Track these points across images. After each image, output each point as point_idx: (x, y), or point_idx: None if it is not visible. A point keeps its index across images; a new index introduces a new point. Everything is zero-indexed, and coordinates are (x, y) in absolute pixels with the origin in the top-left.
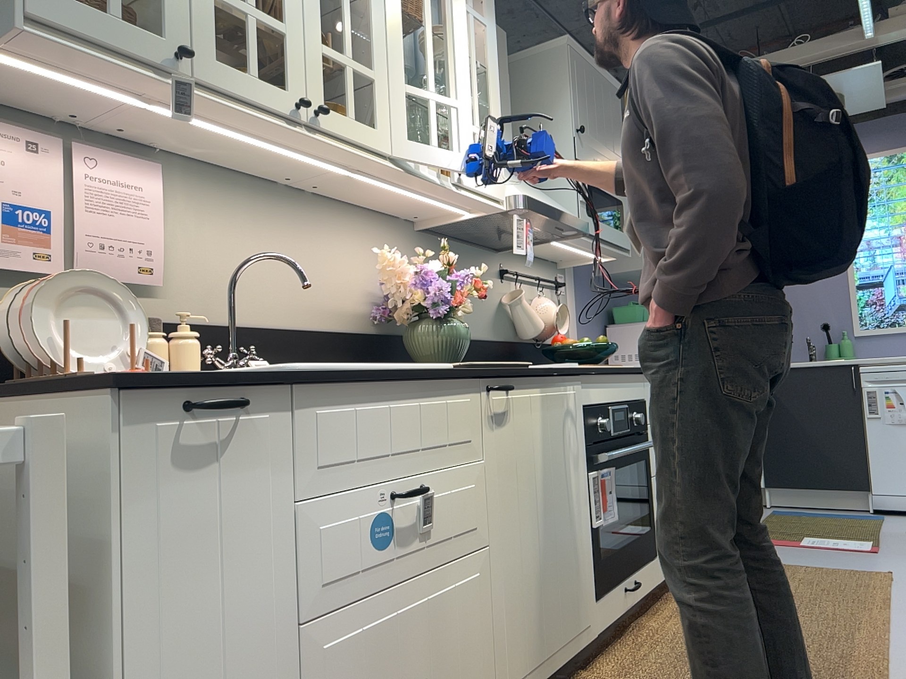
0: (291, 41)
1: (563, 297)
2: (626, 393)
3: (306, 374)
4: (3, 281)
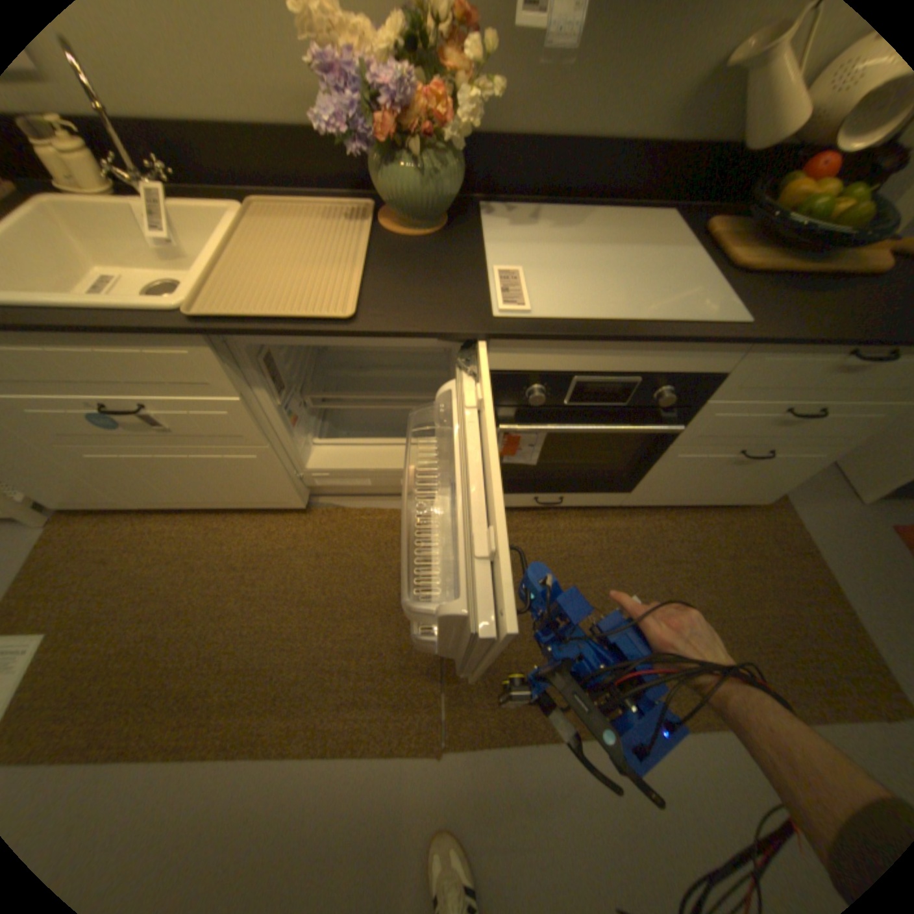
0: None
1: None
2: (652, 363)
3: None
4: None
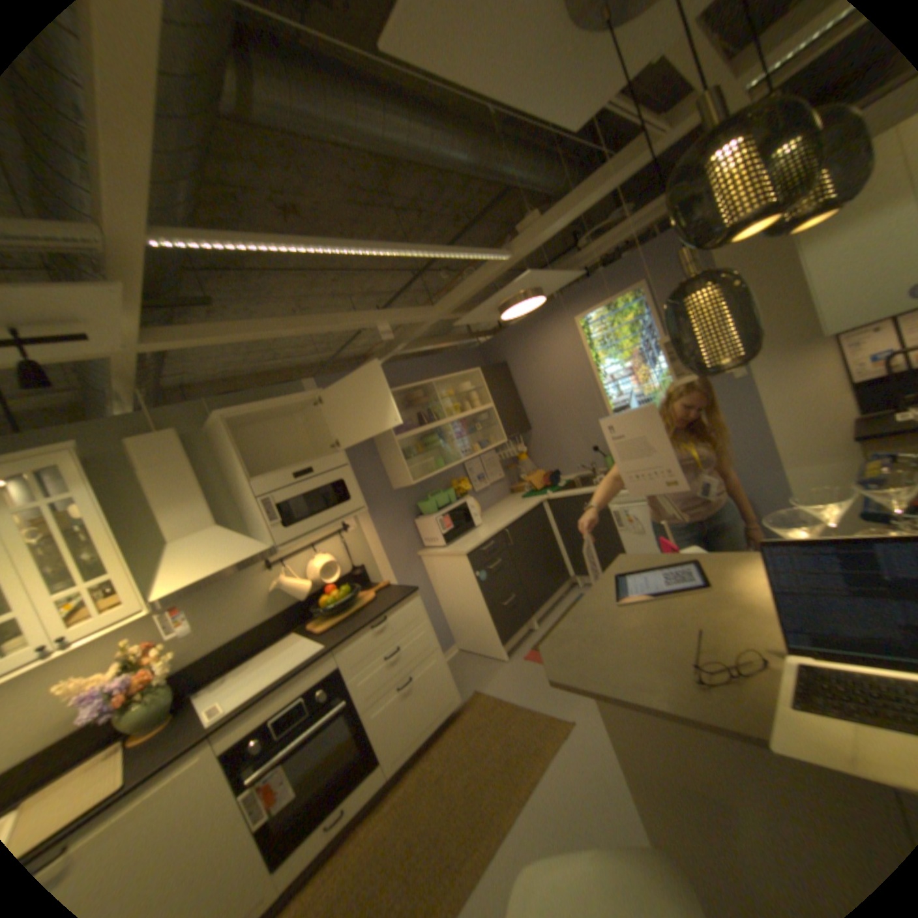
0: None
1: (353, 533)
2: (299, 692)
3: None
4: None
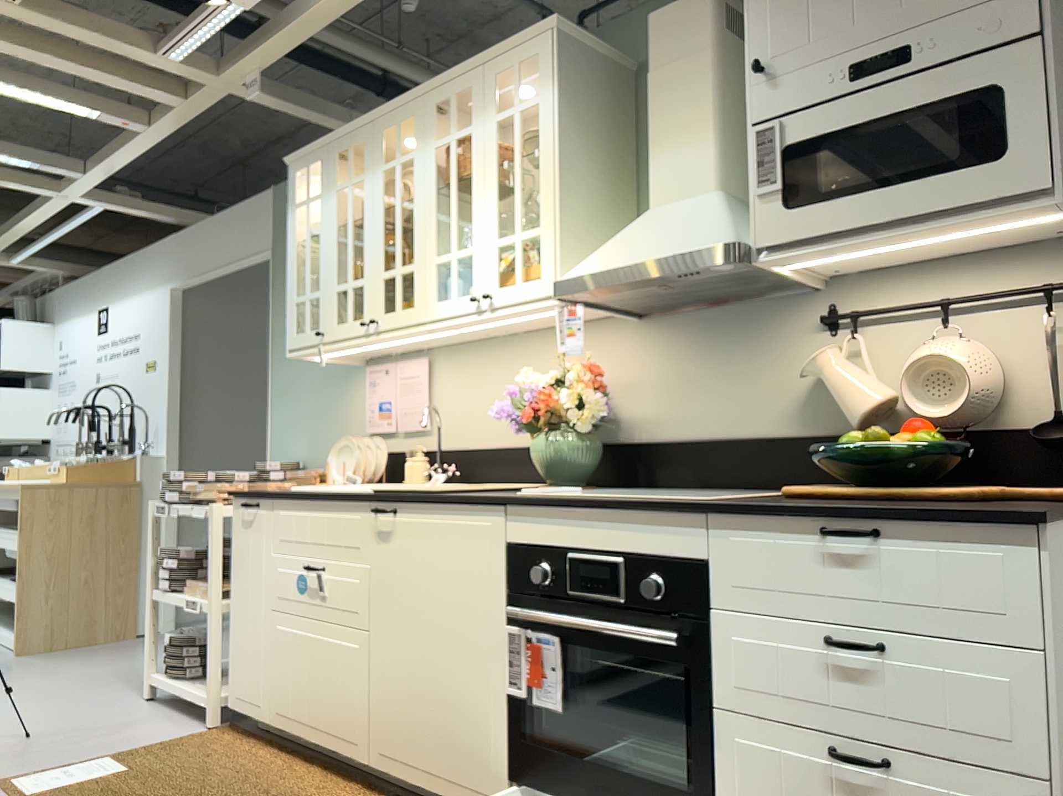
0: (365, 286)
1: None
2: (627, 541)
3: (273, 494)
4: (382, 437)
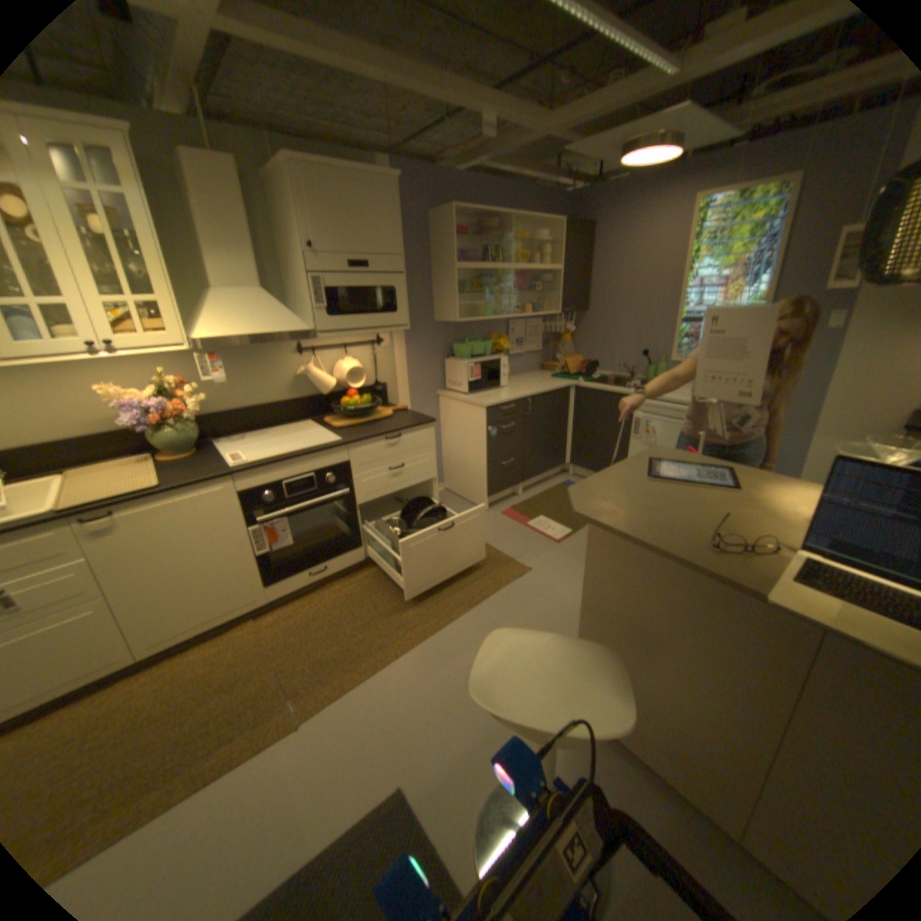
0: None
1: (385, 350)
2: (313, 468)
3: None
4: None
